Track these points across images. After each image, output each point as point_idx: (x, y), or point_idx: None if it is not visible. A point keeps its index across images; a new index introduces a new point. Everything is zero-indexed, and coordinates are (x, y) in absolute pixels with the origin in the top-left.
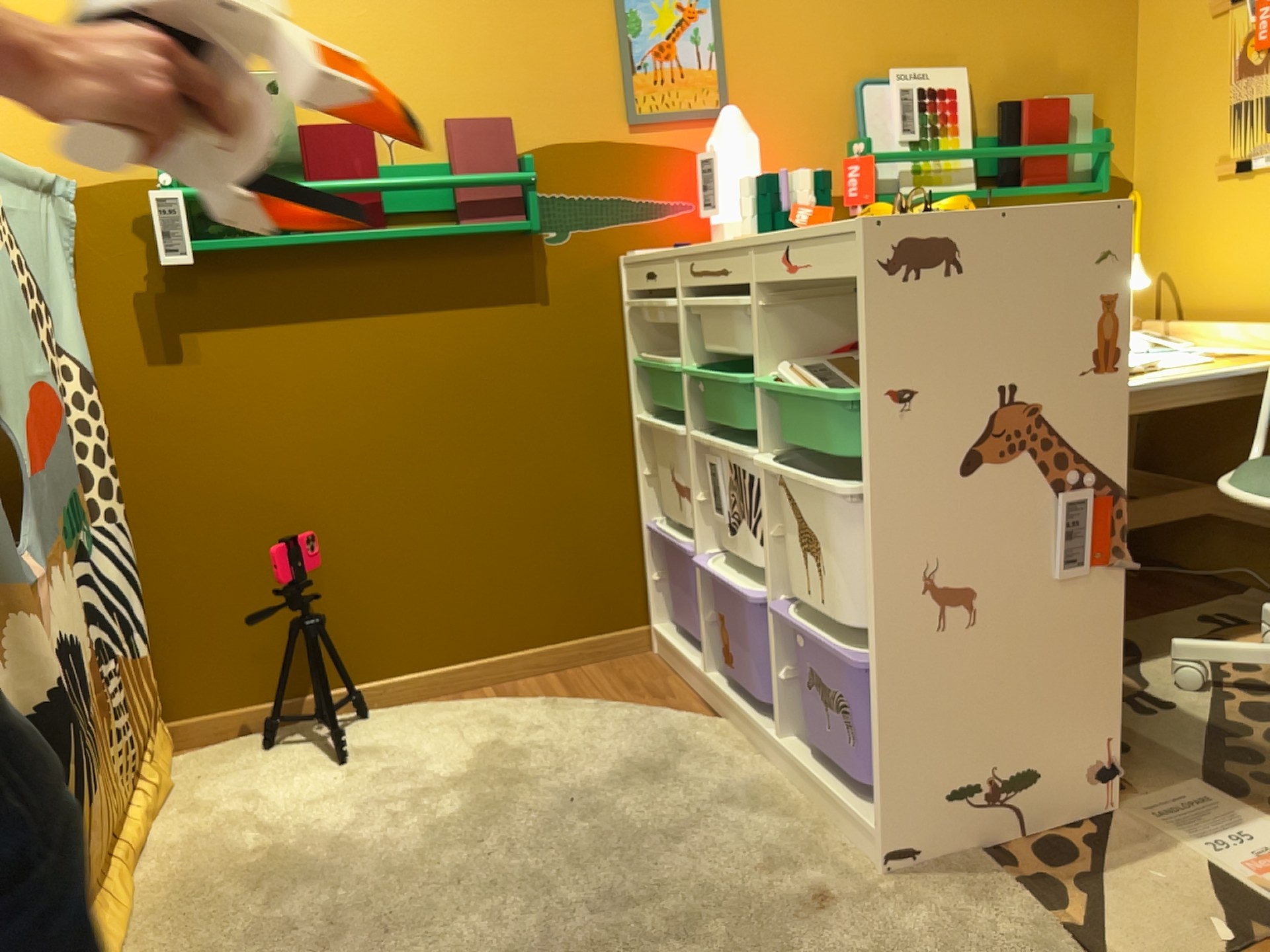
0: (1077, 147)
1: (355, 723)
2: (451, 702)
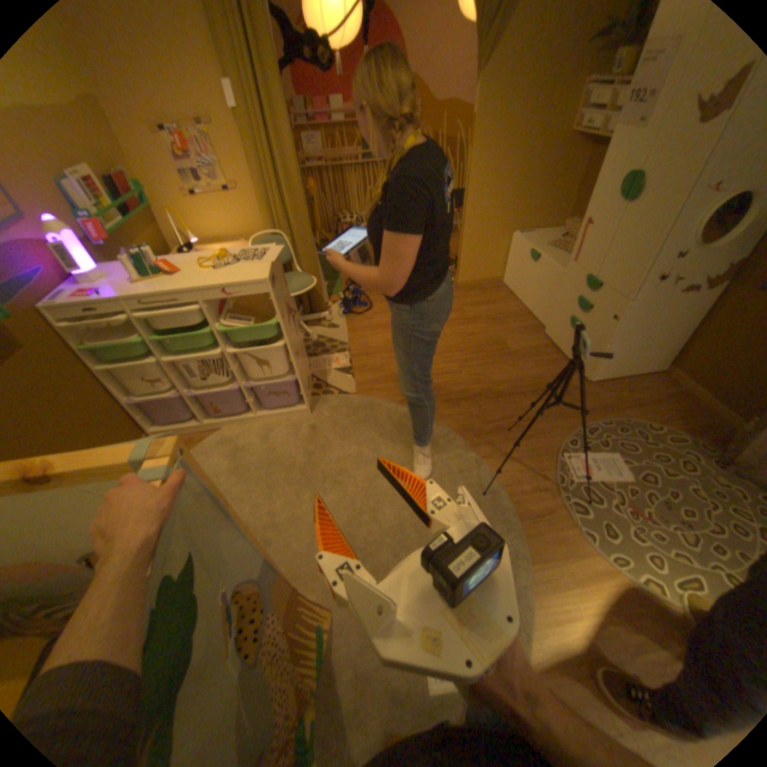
0: (136, 192)
1: None
2: None
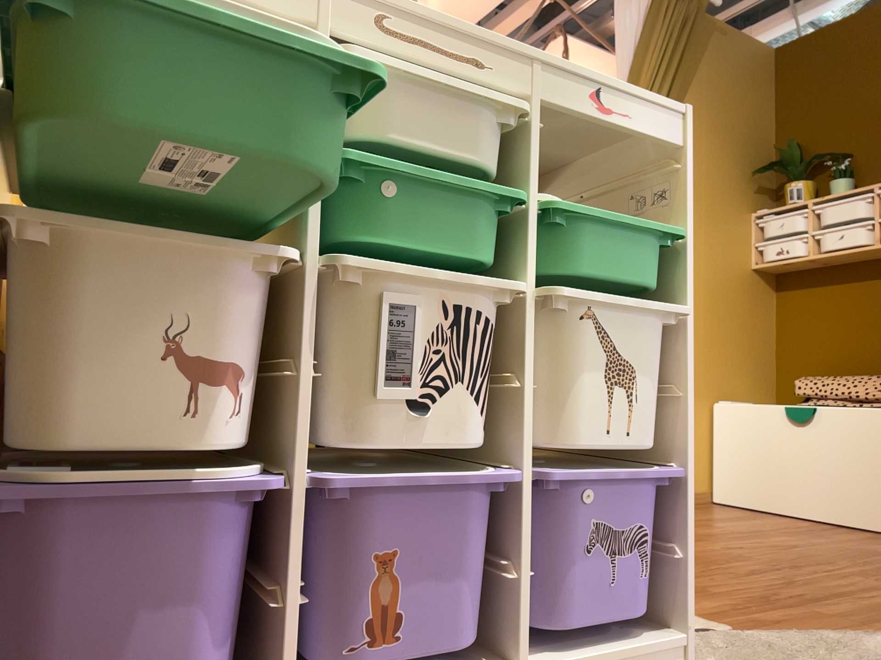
0: None
1: None
2: None
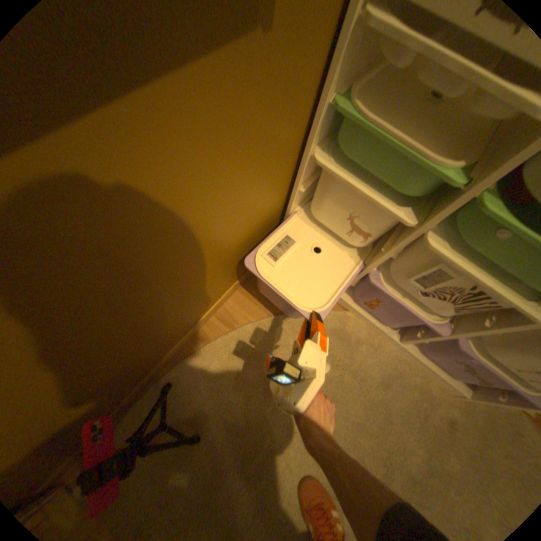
0: None
1: (169, 392)
2: (206, 342)
